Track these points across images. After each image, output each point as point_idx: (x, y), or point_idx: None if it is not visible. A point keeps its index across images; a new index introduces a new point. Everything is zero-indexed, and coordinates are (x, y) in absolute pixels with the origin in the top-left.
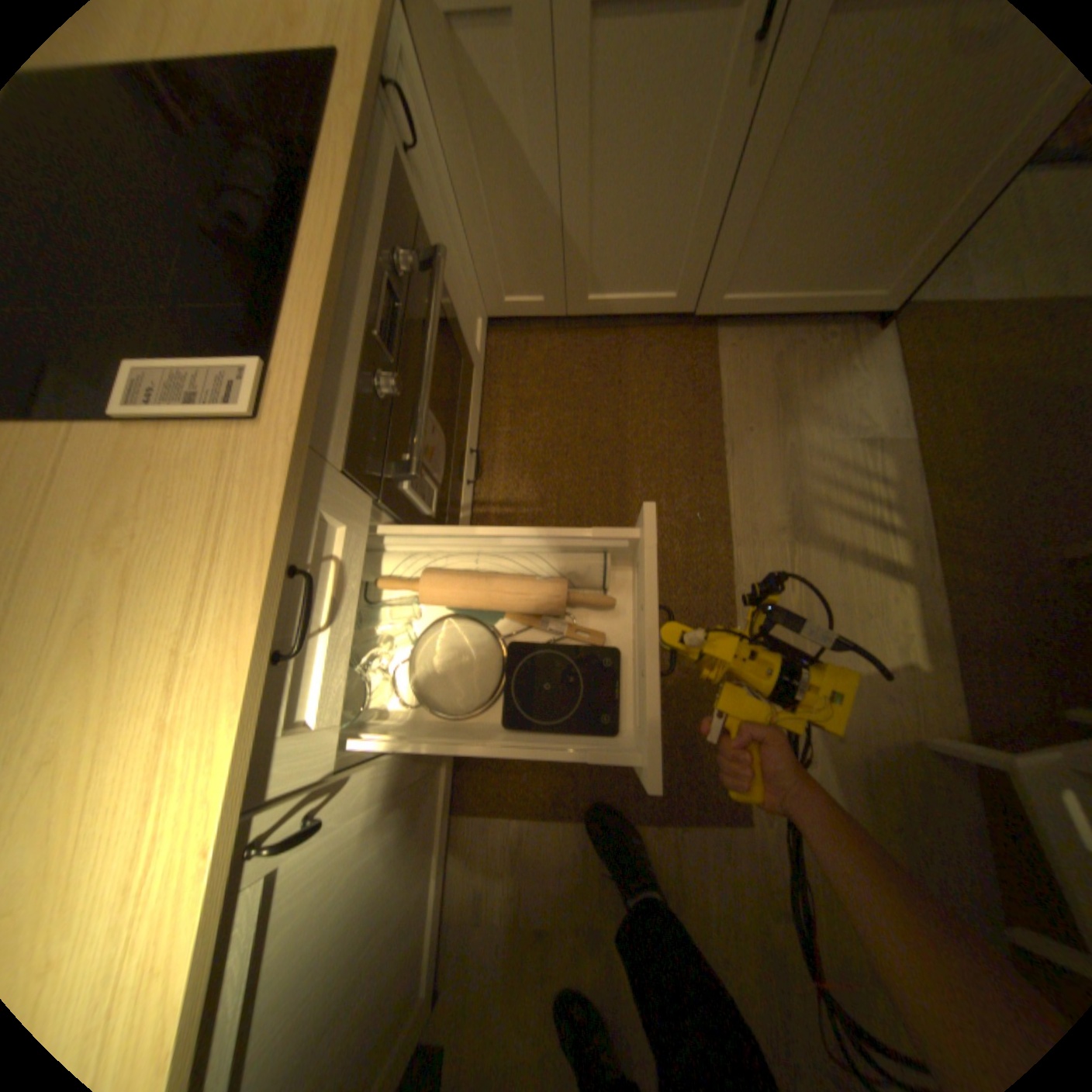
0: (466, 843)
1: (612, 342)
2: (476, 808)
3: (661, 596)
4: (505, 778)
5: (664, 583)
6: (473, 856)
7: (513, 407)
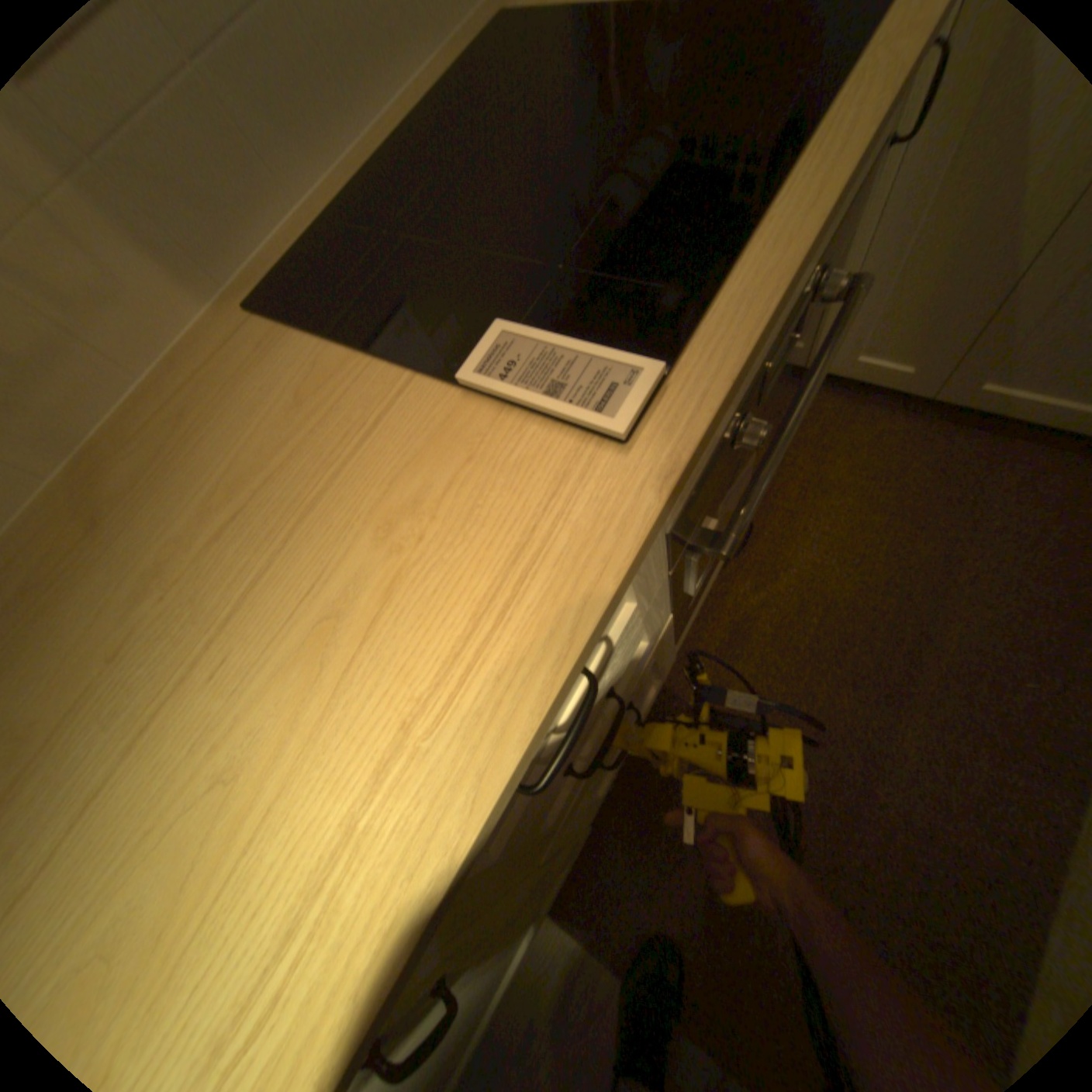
0: (543, 959)
1: (978, 450)
2: (570, 928)
3: (925, 816)
4: (618, 917)
5: (938, 801)
6: (544, 981)
7: (803, 484)
